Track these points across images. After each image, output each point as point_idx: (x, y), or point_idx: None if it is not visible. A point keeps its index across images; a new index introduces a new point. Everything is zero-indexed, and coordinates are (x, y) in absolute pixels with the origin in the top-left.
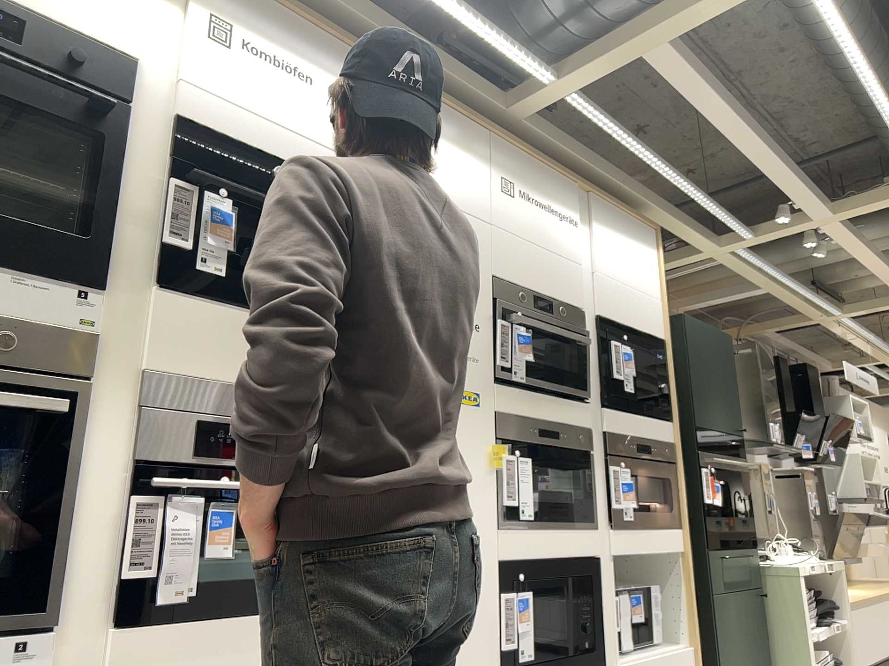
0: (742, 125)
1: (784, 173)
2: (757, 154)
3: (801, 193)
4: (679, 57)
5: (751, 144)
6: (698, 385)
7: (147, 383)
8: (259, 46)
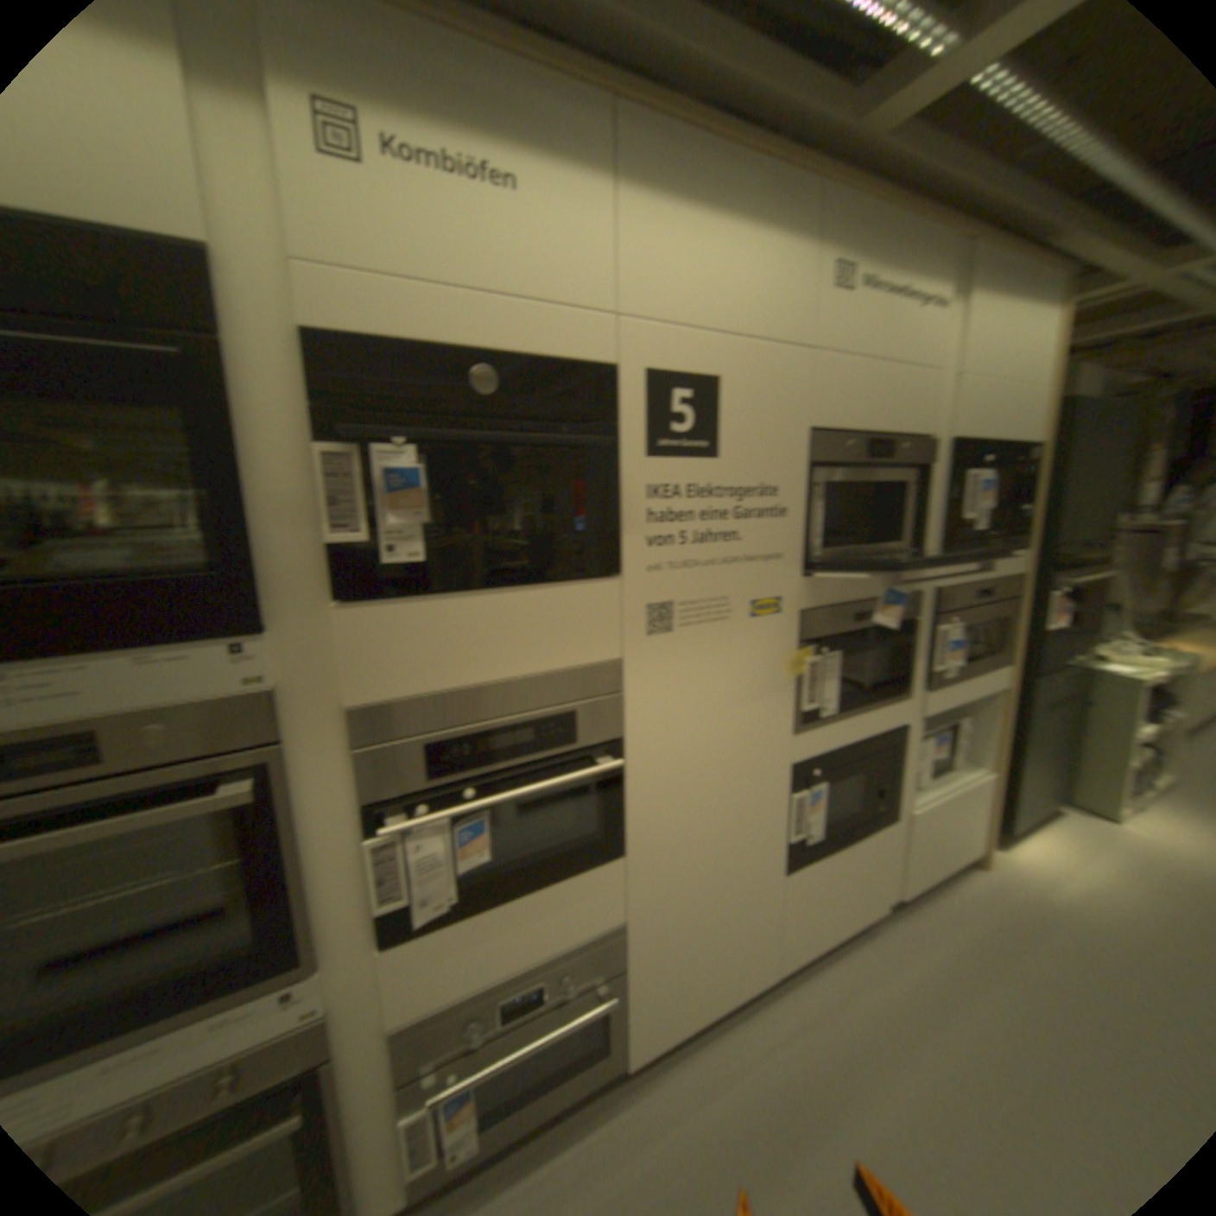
0: None
1: None
2: None
3: None
4: None
5: None
6: (1078, 492)
7: (355, 723)
8: (413, 140)
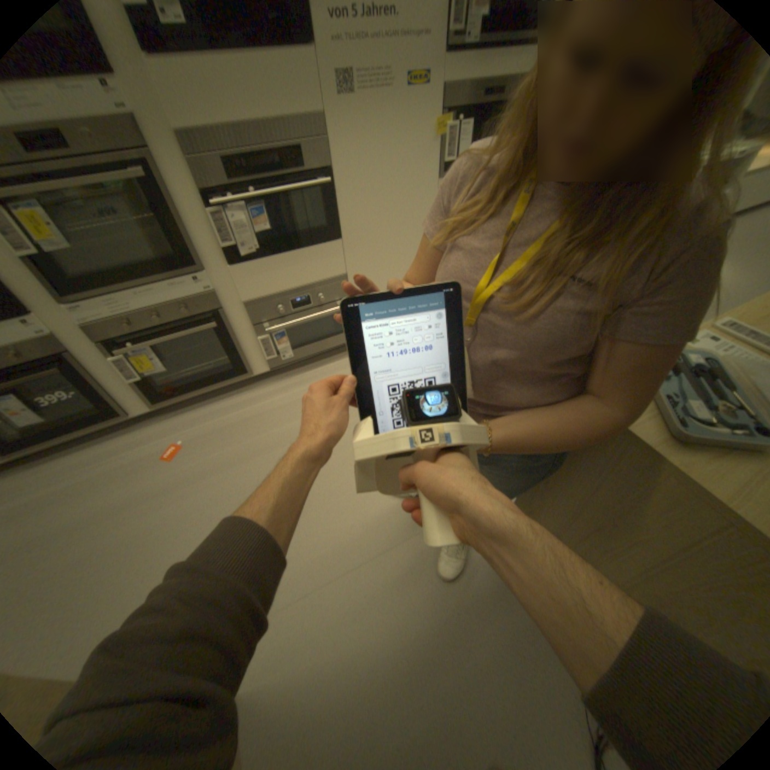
0: None
1: None
2: None
3: None
4: None
5: None
6: None
7: (178, 140)
8: None
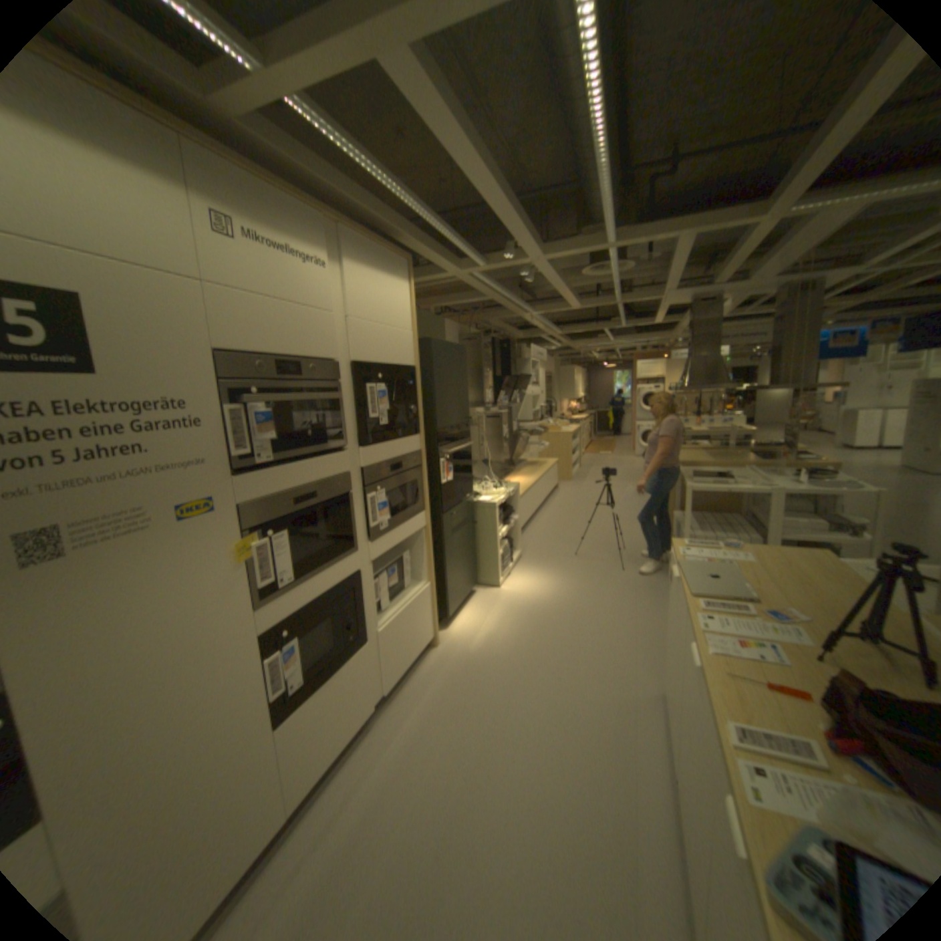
0: (488, 173)
1: (517, 222)
2: (498, 204)
3: (527, 239)
4: (424, 73)
5: (494, 193)
6: (440, 397)
7: None
8: None
